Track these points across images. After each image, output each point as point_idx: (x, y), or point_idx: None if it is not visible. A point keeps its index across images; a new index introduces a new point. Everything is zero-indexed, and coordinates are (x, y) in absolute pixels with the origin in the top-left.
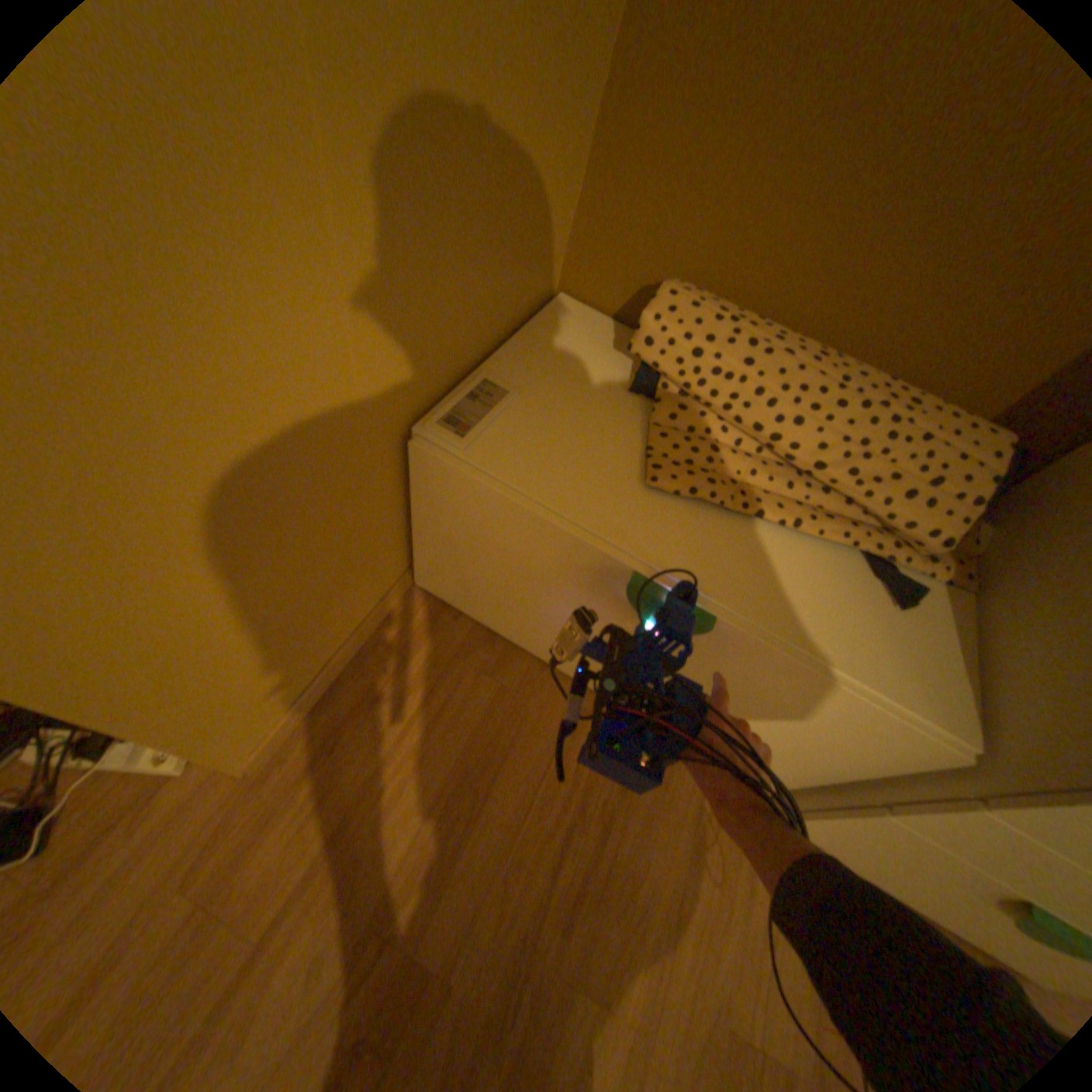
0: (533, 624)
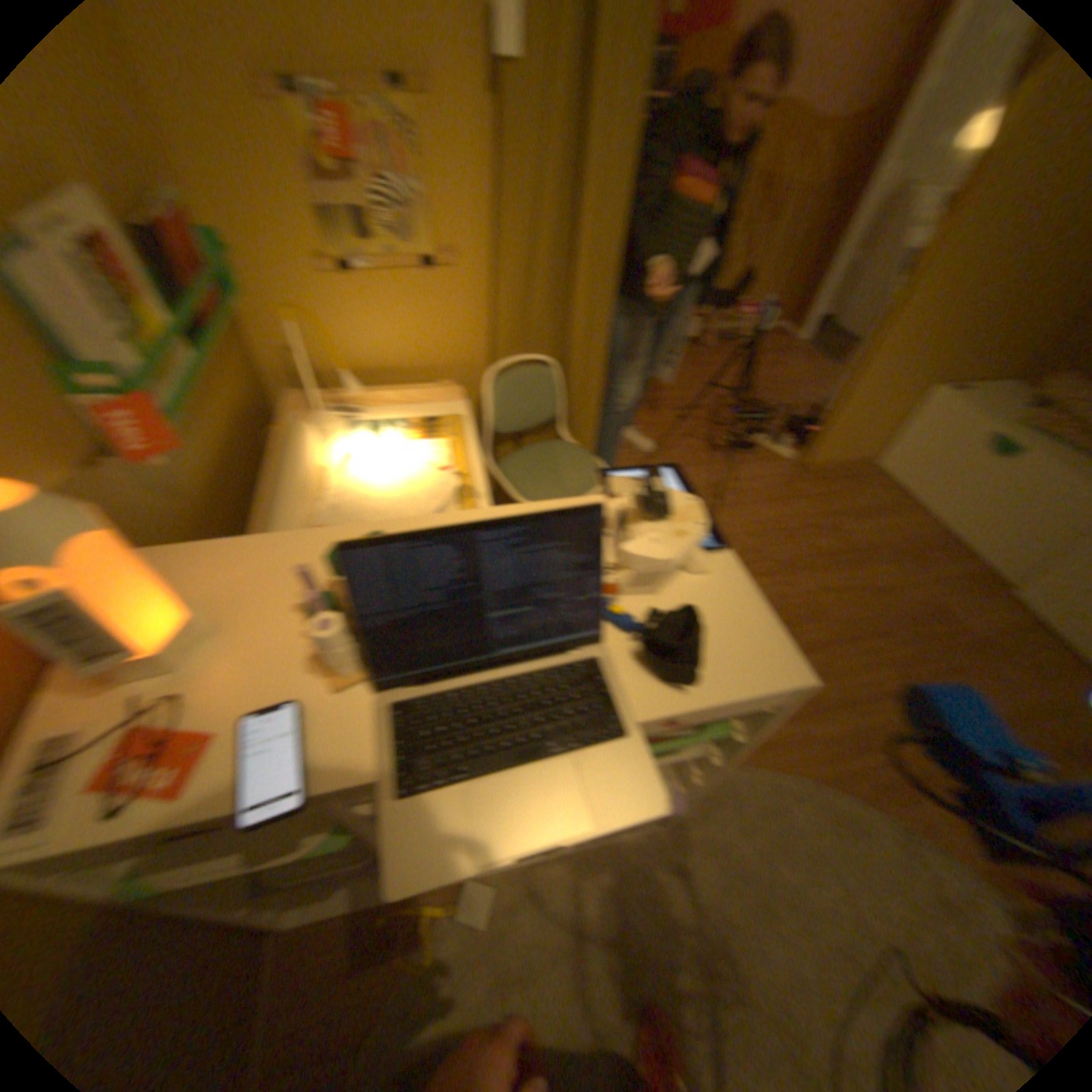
0: (935, 478)
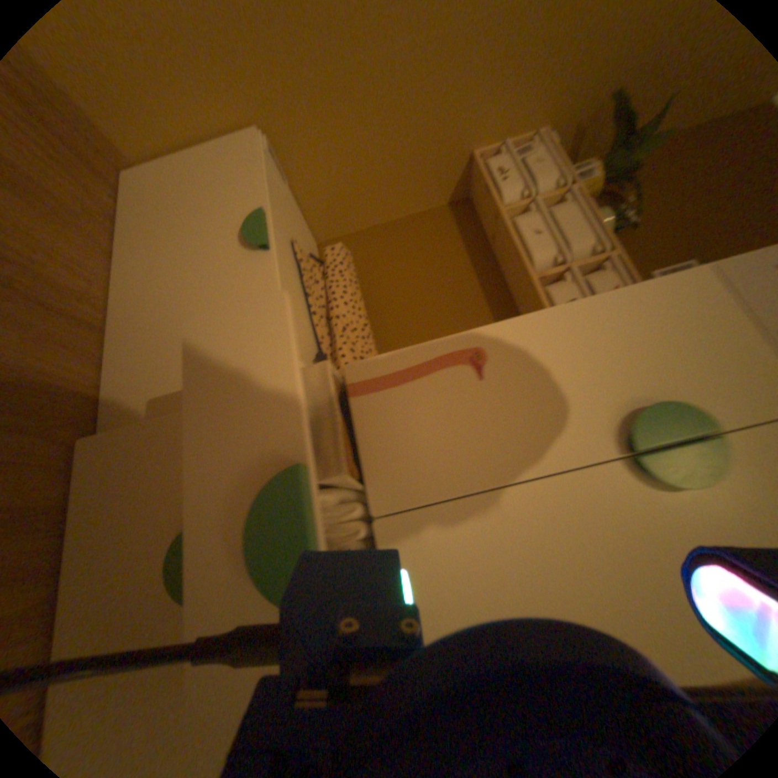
0: (150, 230)
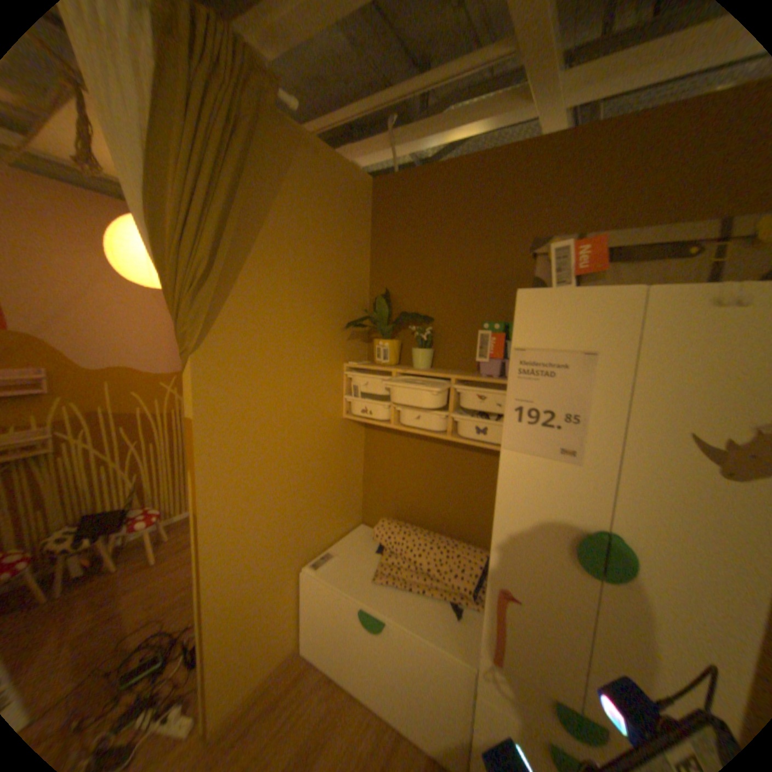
0: (344, 664)
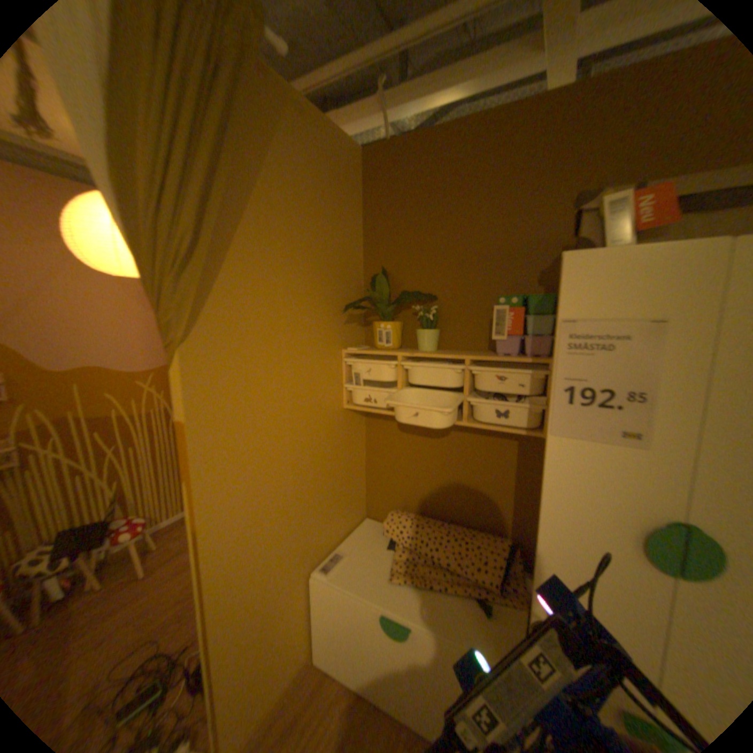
0: (364, 673)
